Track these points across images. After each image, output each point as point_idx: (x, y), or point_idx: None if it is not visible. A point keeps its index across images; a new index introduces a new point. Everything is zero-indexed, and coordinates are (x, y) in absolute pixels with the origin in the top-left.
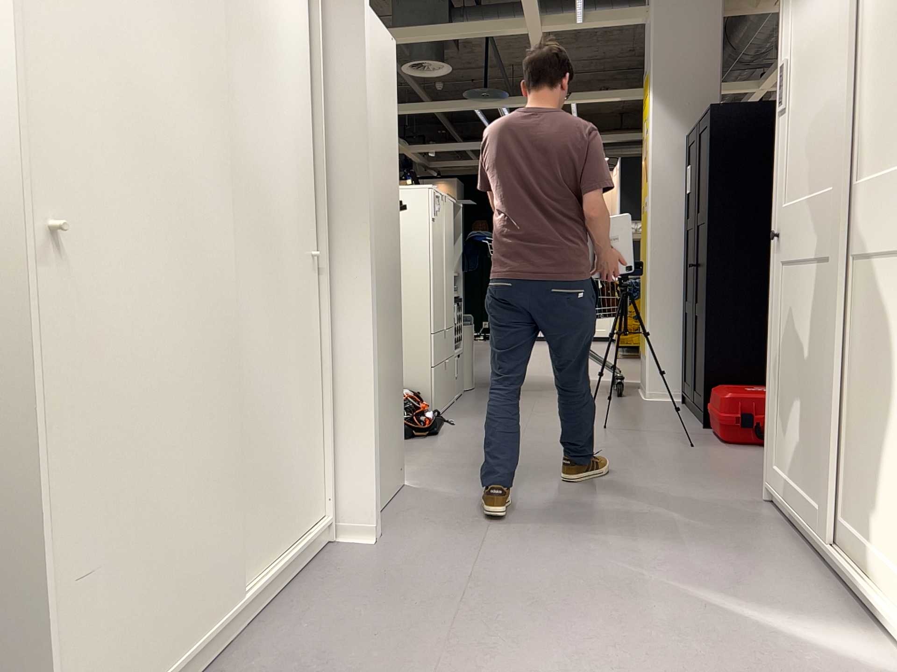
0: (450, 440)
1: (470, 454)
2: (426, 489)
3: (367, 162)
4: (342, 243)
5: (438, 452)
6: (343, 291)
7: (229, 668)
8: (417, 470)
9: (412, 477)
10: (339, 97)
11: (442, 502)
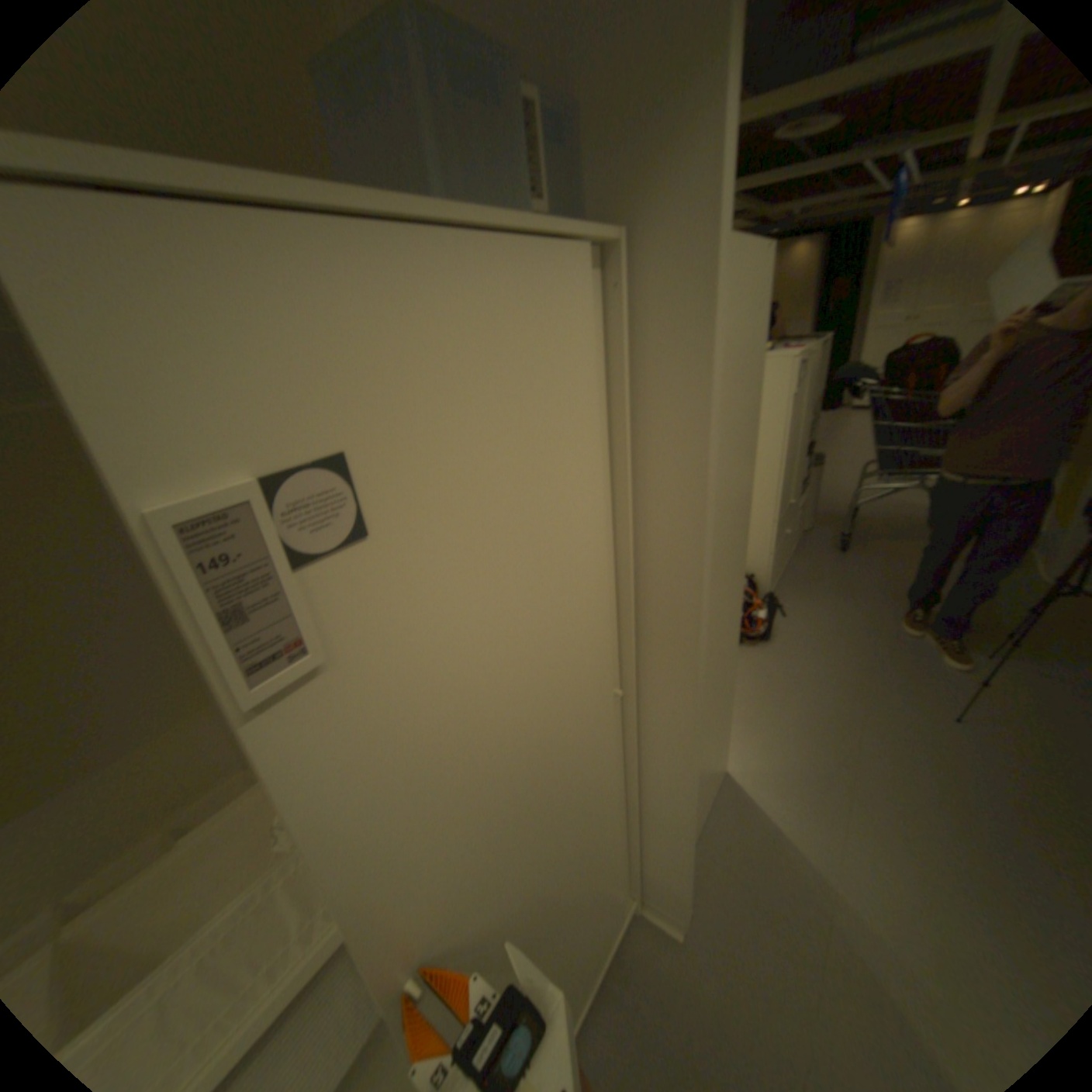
0: (785, 660)
1: (807, 706)
2: (752, 795)
3: (701, 576)
4: (656, 668)
5: (770, 692)
6: (656, 720)
7: None
8: (744, 735)
9: (737, 755)
10: (657, 466)
11: (770, 844)
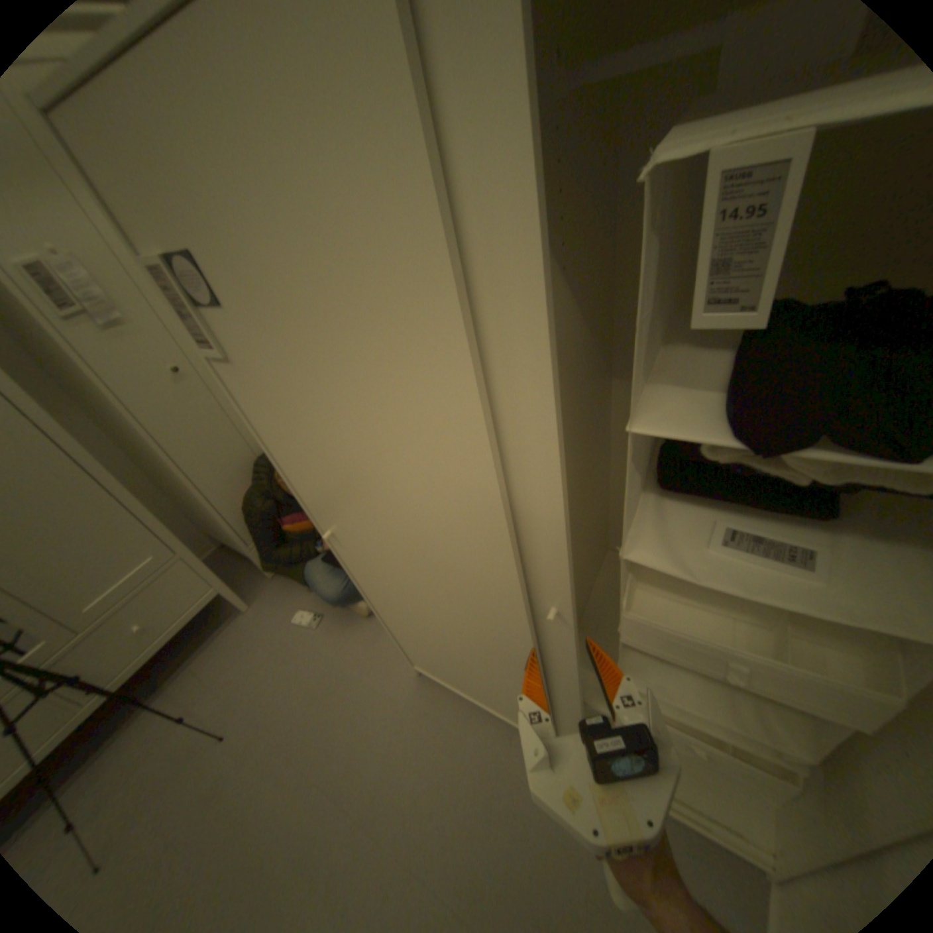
0: None
1: None
2: None
3: None
4: None
5: None
6: None
7: (511, 743)
8: None
9: None
10: None
11: None
